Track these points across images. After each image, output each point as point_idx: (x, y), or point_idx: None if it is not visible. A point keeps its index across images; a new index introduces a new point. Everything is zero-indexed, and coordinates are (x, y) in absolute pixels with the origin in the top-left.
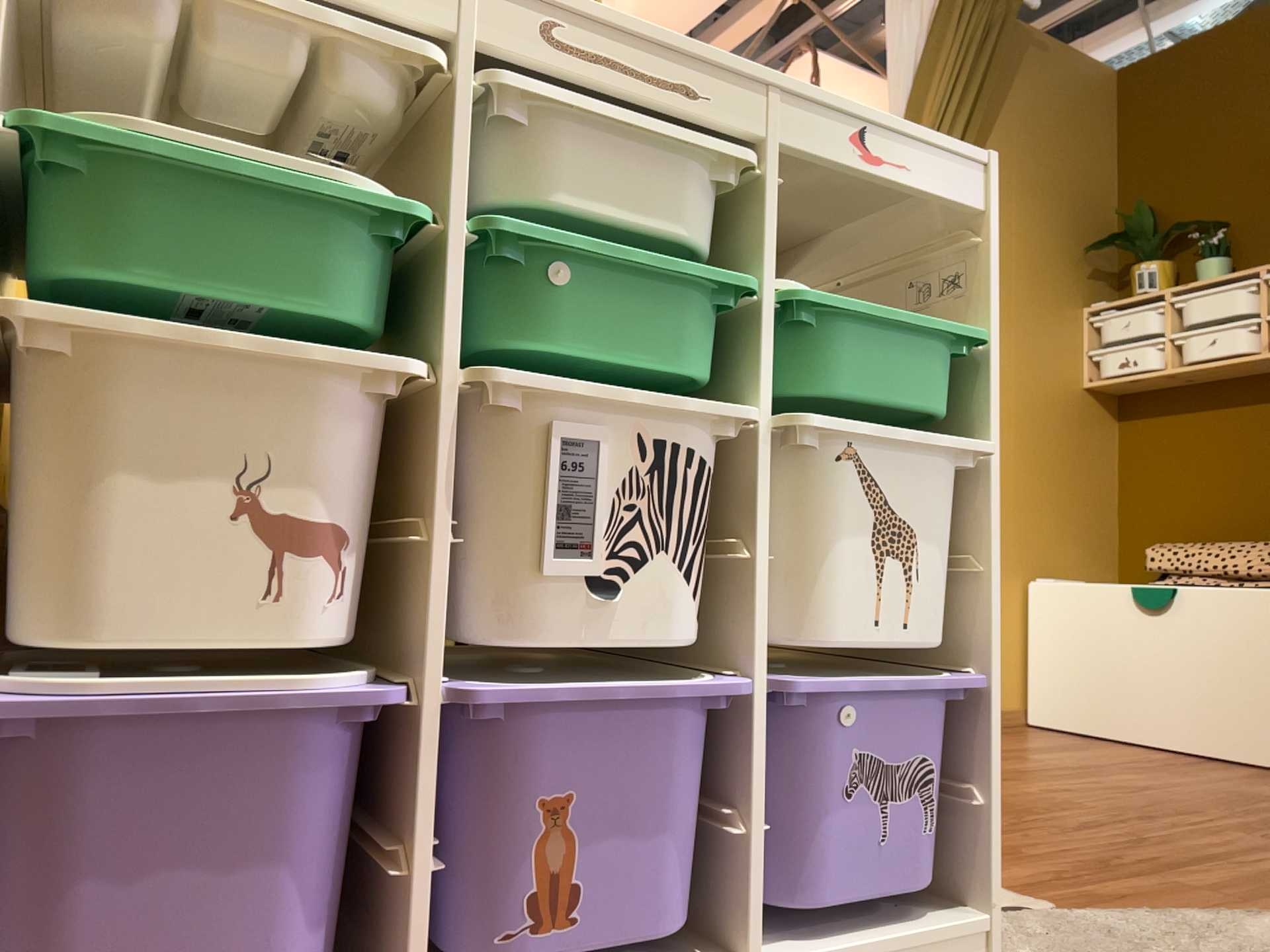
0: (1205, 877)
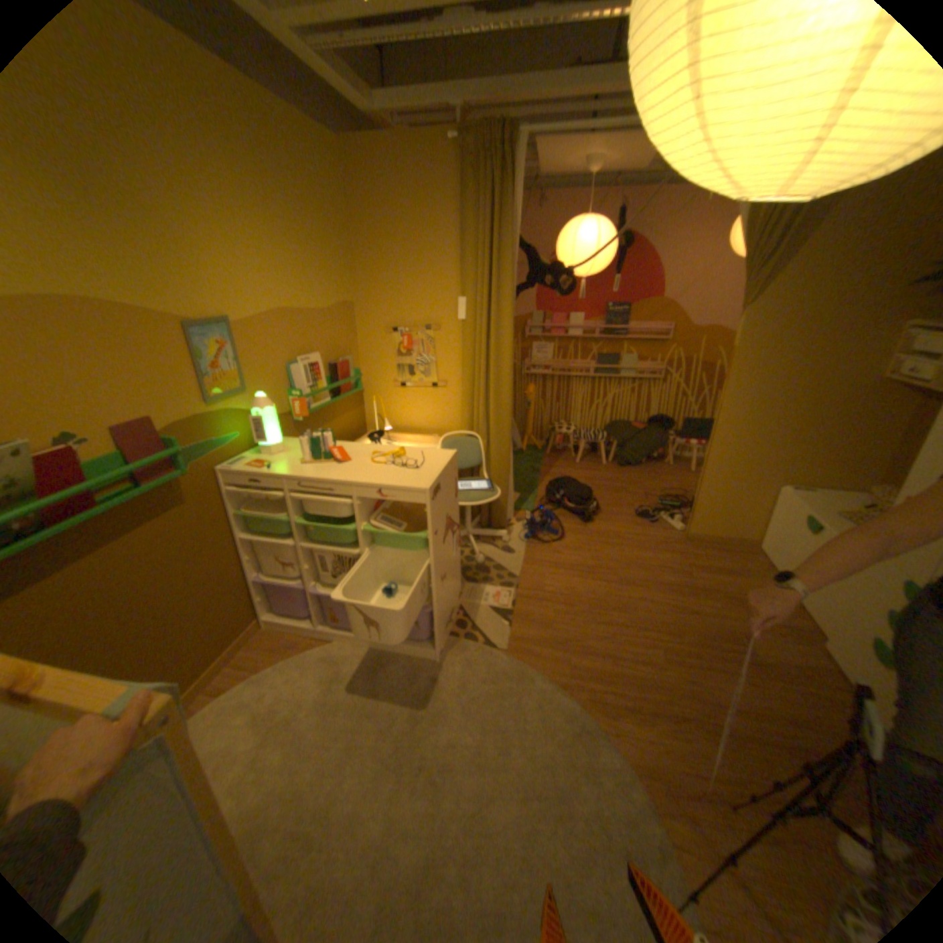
0: (580, 668)
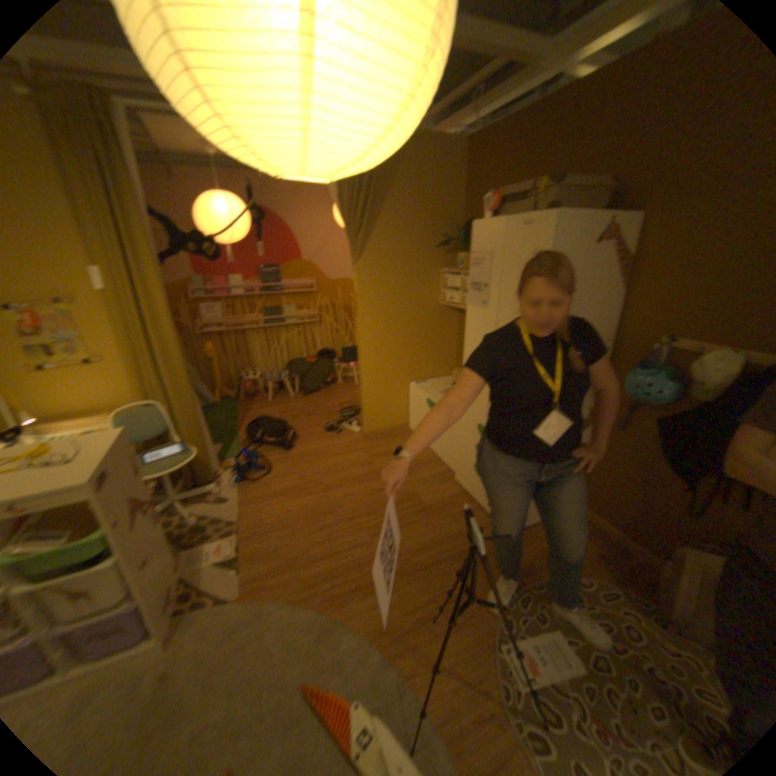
0: (307, 579)
